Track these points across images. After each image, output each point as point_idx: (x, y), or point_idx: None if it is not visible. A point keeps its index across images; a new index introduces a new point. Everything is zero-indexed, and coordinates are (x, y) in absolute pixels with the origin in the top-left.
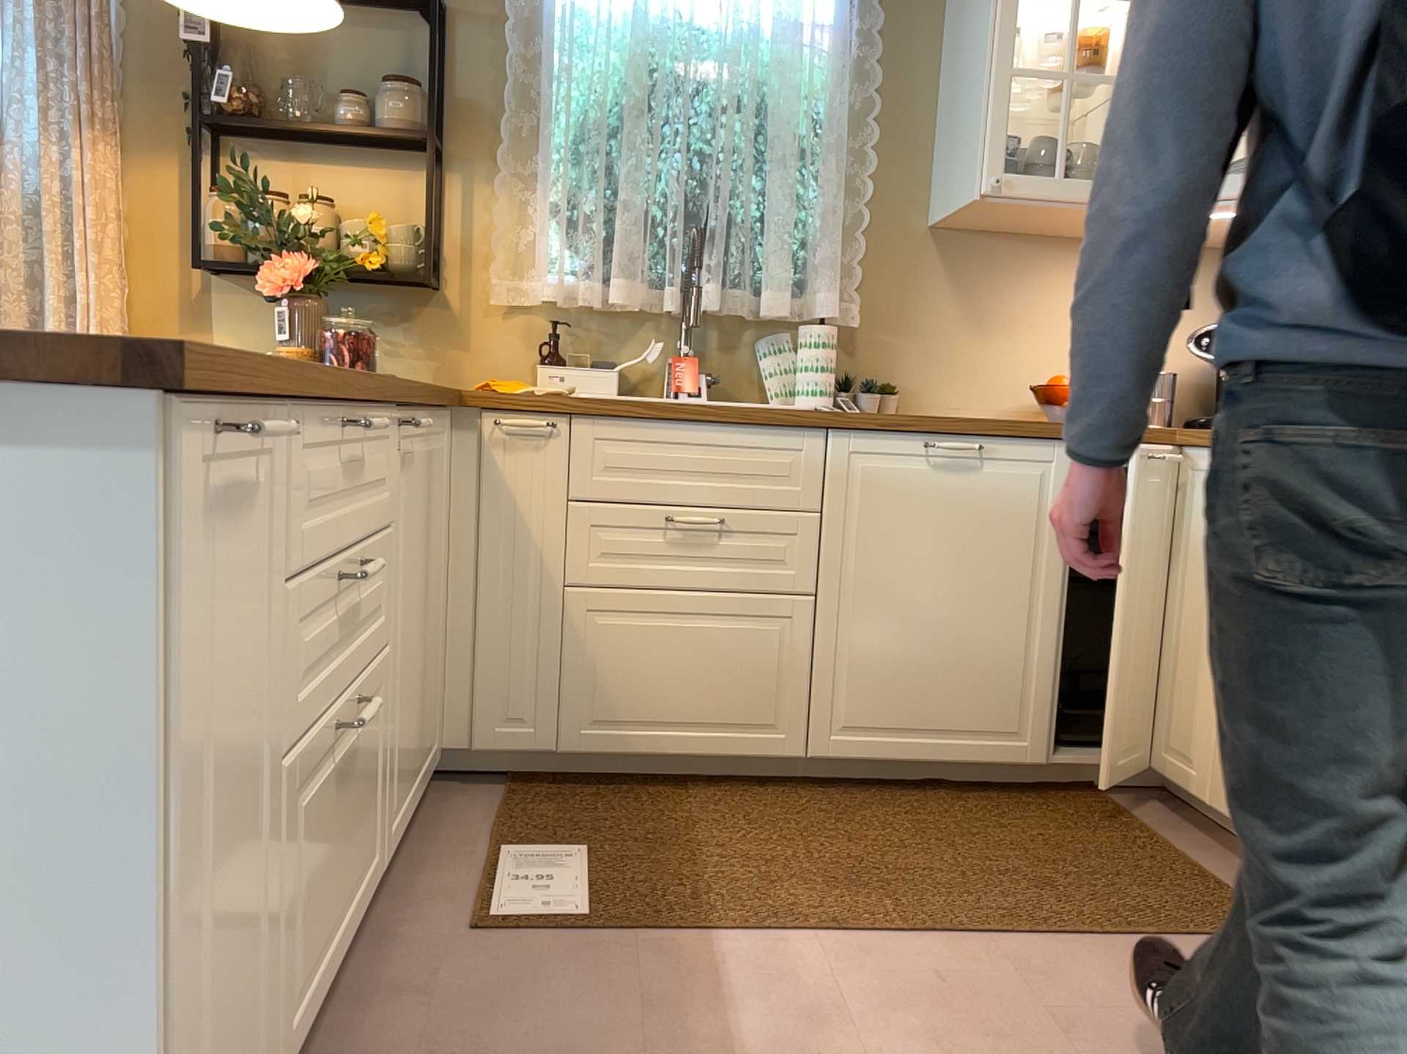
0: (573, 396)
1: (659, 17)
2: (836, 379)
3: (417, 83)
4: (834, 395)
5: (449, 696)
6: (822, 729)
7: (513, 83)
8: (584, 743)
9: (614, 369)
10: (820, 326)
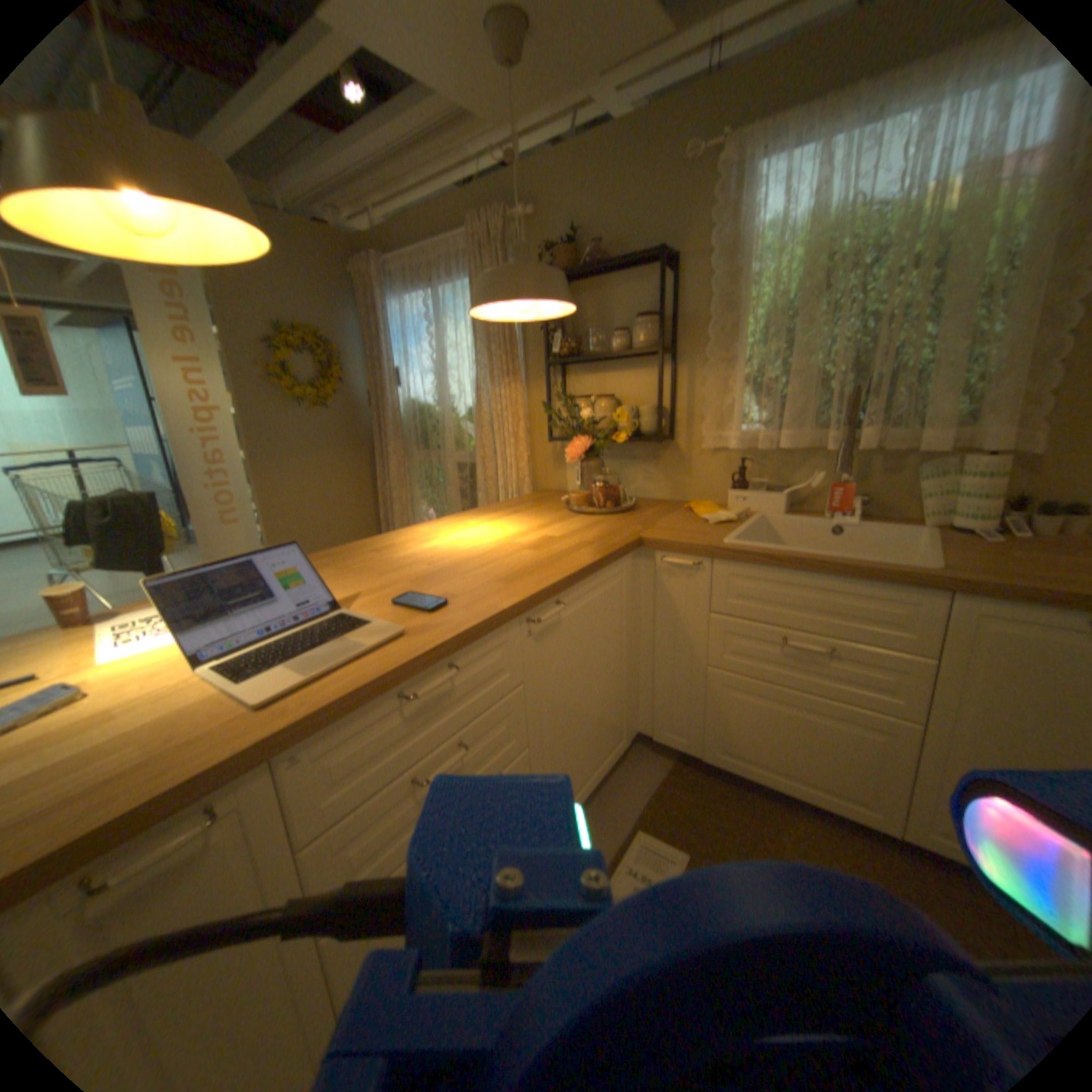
0: (720, 542)
1: (843, 203)
2: (1004, 506)
3: (658, 311)
4: (1005, 513)
5: (643, 707)
6: (922, 827)
7: (721, 293)
8: (720, 762)
9: (785, 493)
10: (989, 459)
